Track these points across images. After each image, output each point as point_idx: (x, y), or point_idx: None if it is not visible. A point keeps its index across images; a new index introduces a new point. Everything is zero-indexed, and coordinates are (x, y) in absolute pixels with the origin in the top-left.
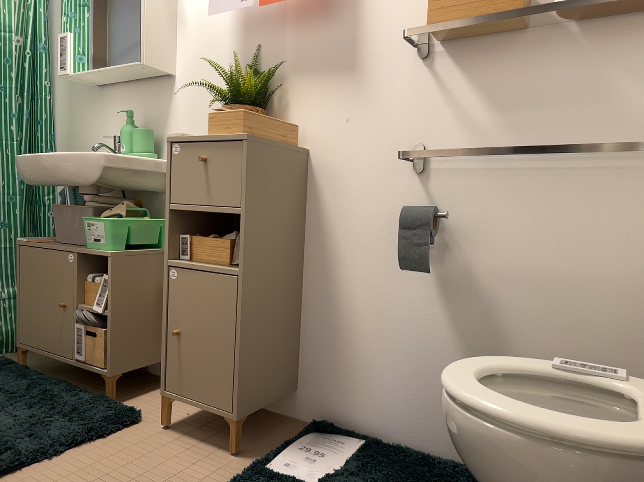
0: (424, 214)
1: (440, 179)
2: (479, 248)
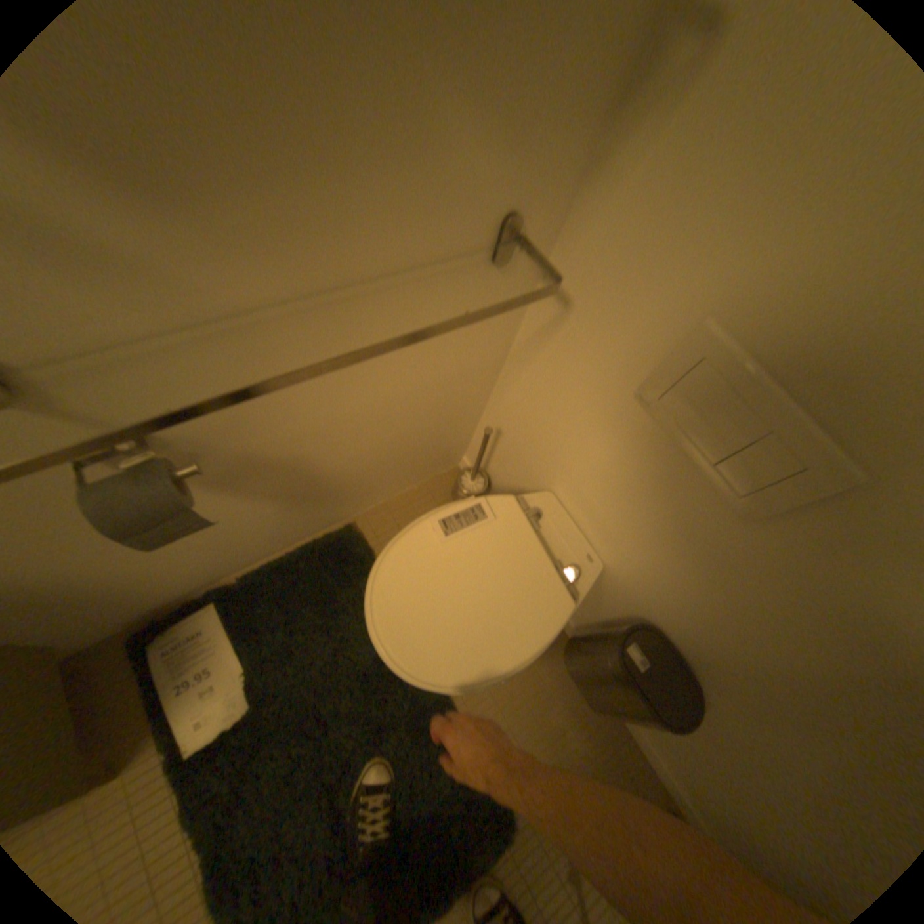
0: (154, 500)
1: (83, 382)
2: (246, 429)
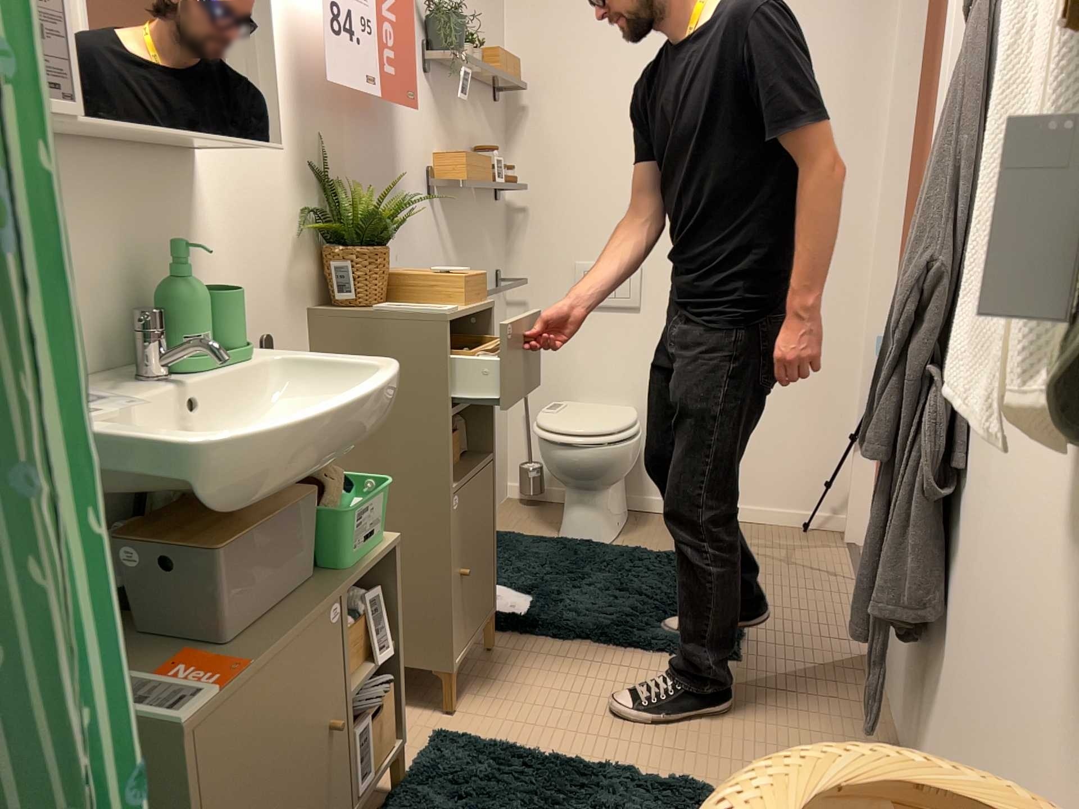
0: None
1: None
2: None
